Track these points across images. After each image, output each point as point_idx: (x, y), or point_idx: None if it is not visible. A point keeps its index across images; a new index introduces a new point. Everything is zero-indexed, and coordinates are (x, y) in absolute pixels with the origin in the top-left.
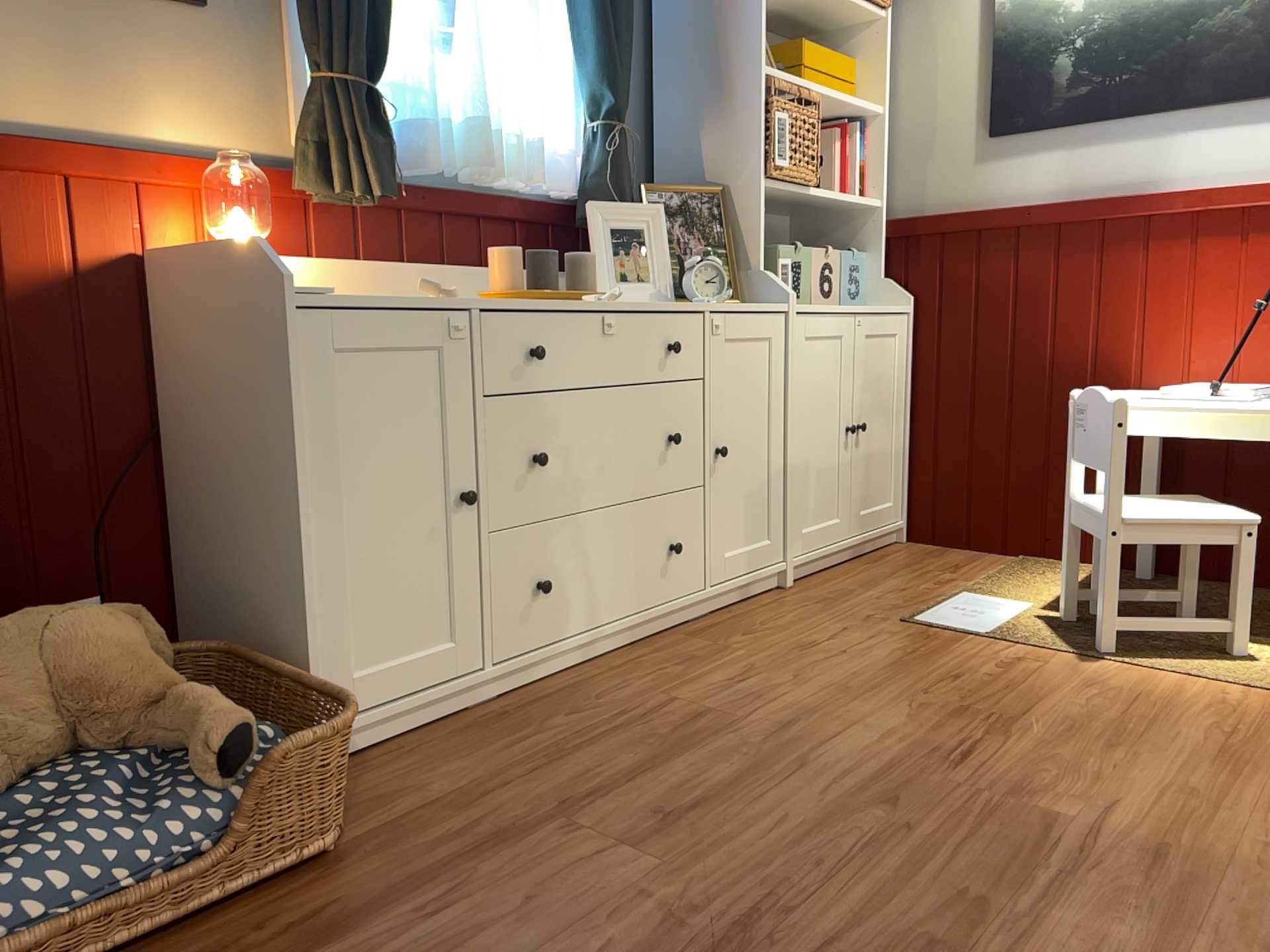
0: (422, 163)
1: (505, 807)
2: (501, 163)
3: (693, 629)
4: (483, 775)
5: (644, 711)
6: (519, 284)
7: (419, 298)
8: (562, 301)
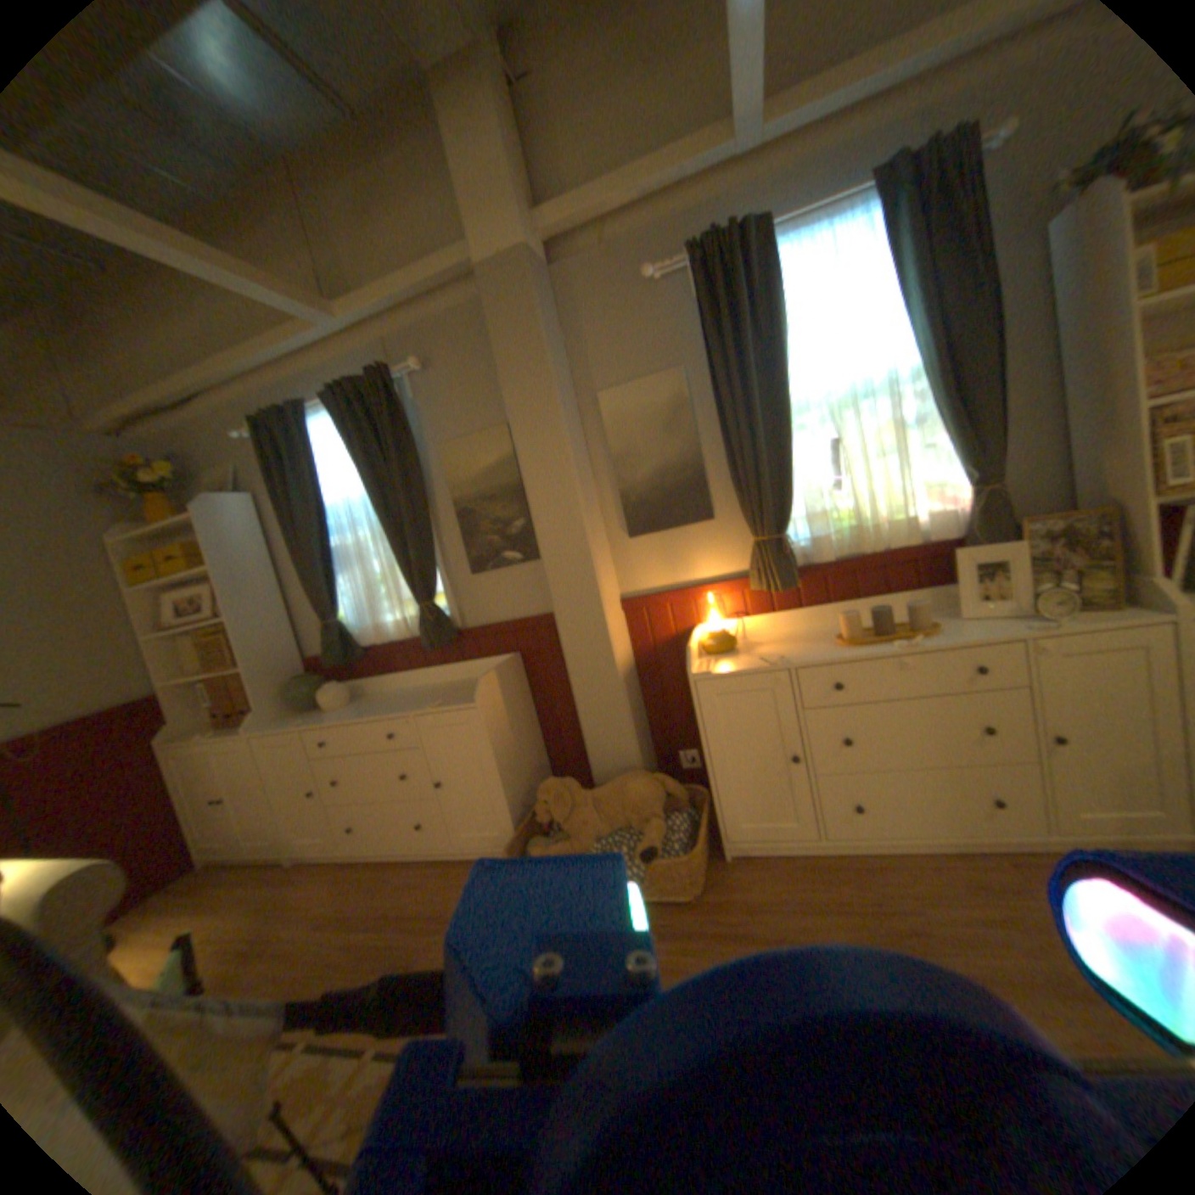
0: (819, 558)
1: (760, 923)
2: (893, 531)
3: (1028, 861)
4: (774, 900)
5: (893, 909)
6: (855, 632)
7: (768, 660)
8: (880, 644)
